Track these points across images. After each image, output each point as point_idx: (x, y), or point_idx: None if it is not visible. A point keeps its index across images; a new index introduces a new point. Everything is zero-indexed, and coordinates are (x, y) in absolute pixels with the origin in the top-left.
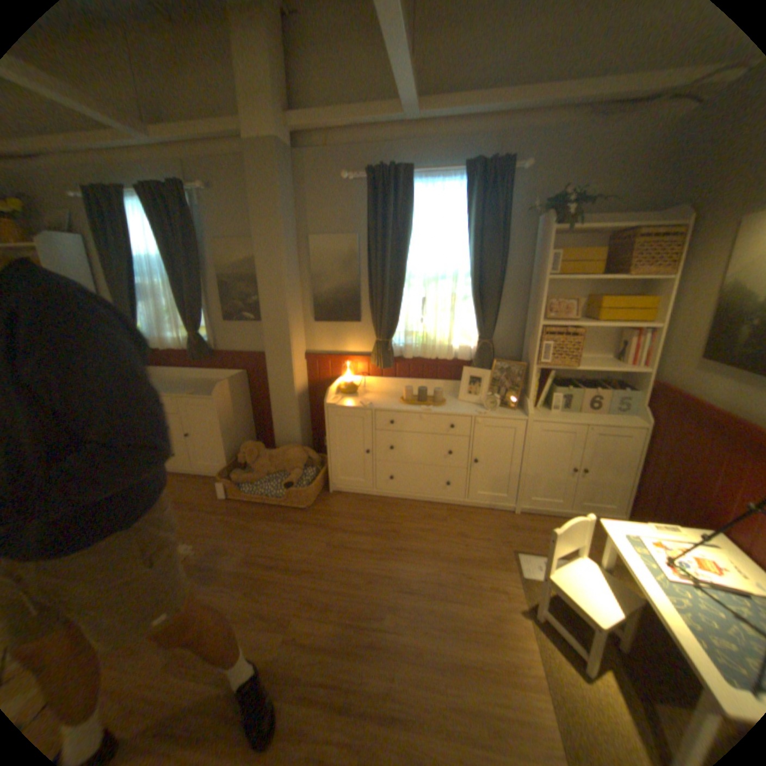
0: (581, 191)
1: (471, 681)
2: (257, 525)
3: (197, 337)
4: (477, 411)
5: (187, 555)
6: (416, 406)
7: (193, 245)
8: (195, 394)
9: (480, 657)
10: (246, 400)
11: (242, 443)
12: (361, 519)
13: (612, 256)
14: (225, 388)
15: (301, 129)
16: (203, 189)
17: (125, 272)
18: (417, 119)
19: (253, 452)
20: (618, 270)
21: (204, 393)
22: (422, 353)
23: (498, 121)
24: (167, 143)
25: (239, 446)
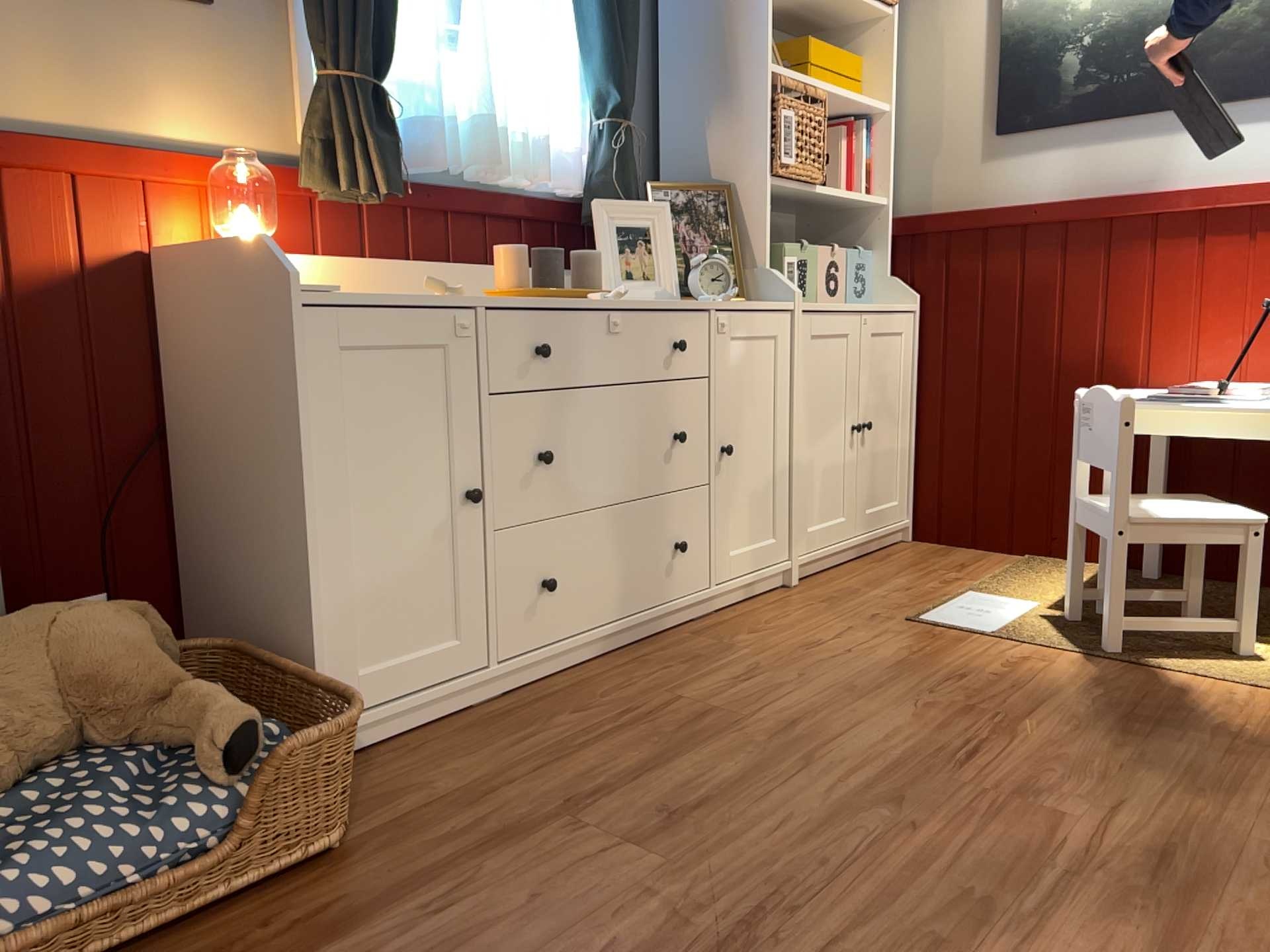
0: None
1: (1263, 752)
2: None
3: None
4: (709, 295)
5: None
6: (567, 299)
7: None
8: None
9: (1196, 727)
10: None
11: None
12: (574, 749)
13: None
14: None
15: None
16: None
17: None
18: None
19: None
20: None
21: None
22: (462, 158)
23: None
24: None
25: None
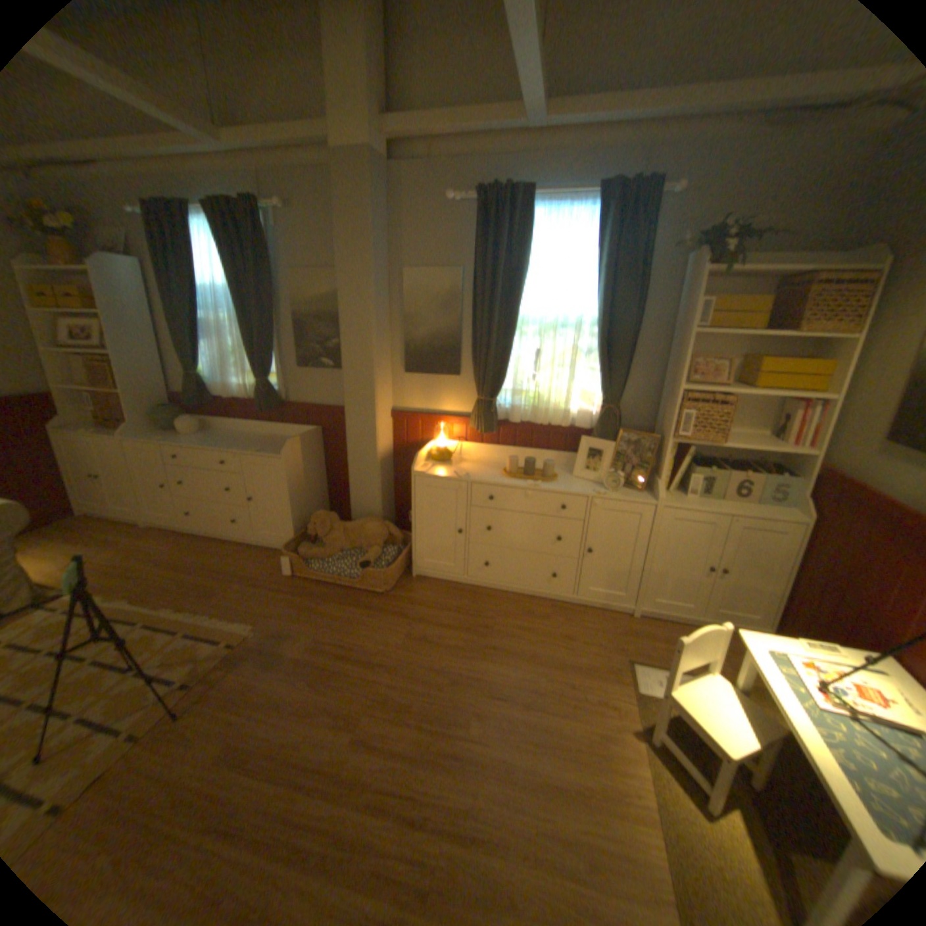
0: (745, 223)
1: (568, 806)
2: (327, 609)
3: (267, 385)
4: (596, 491)
5: (246, 636)
6: (521, 481)
7: (266, 275)
8: (261, 452)
9: (581, 780)
10: (320, 463)
11: (313, 513)
12: (449, 611)
13: (779, 307)
14: (297, 446)
15: (401, 136)
16: (281, 207)
17: (186, 305)
18: (543, 127)
19: (326, 524)
20: (786, 325)
21: (273, 451)
22: (532, 417)
23: (645, 131)
24: (241, 150)
25: (309, 515)
